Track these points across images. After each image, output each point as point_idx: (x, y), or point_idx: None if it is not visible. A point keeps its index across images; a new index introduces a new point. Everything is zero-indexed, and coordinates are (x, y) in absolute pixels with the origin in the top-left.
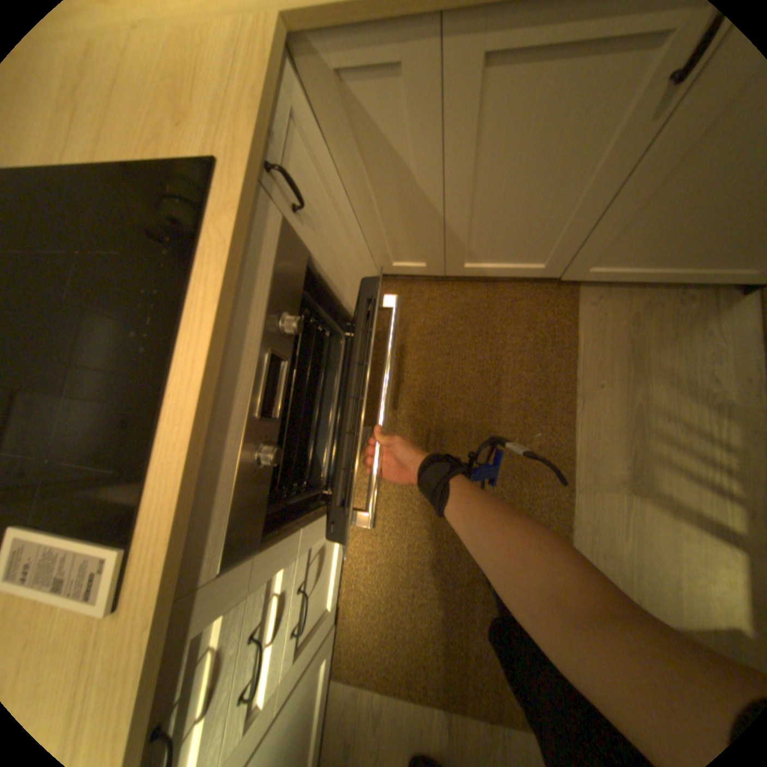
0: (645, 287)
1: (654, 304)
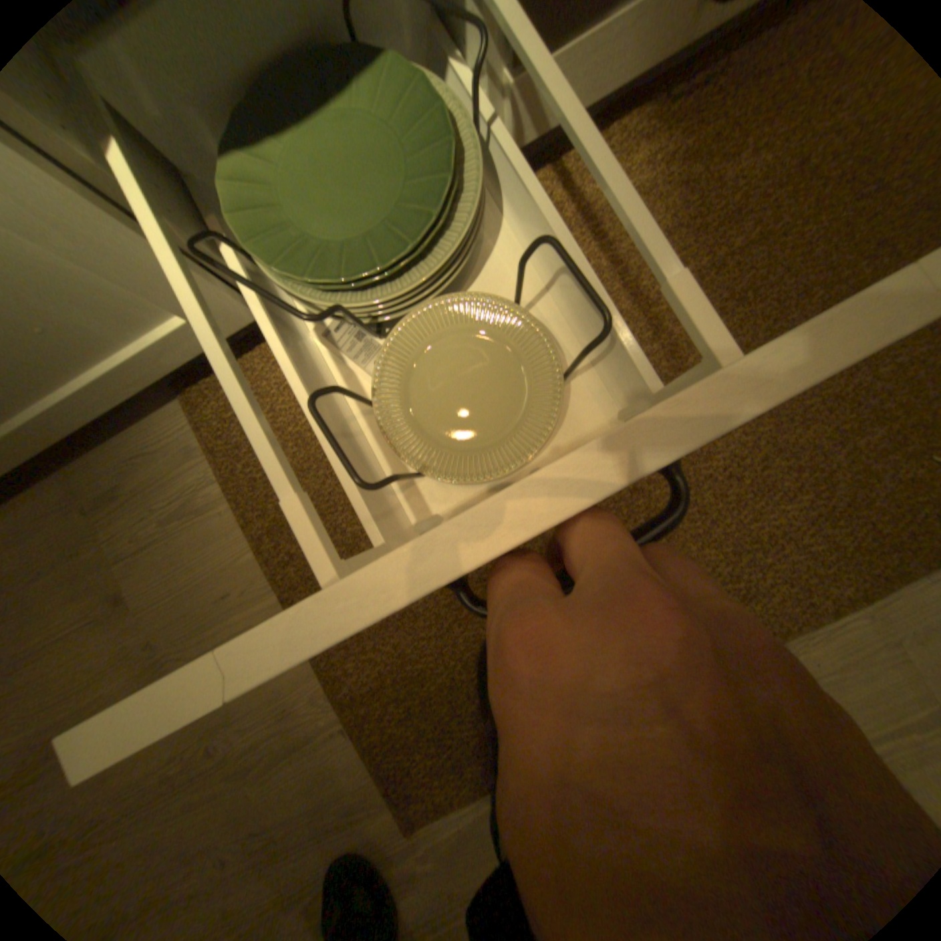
0: None
1: None
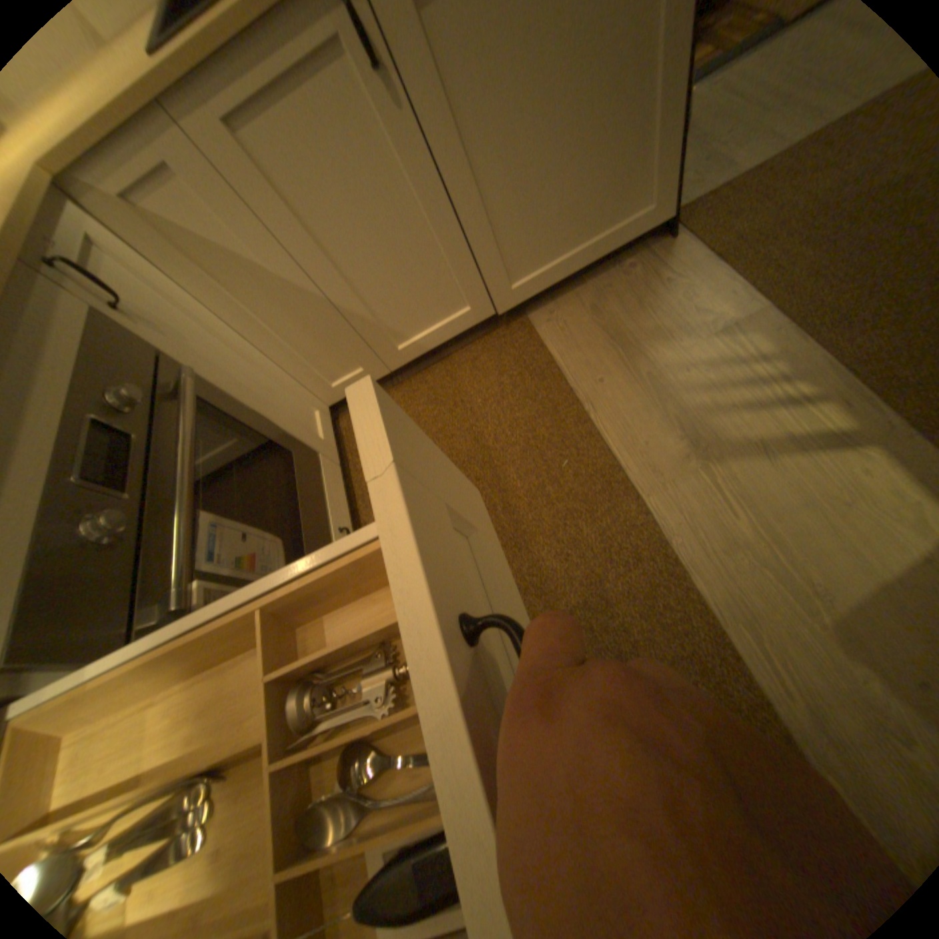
0: (586, 285)
1: (603, 292)
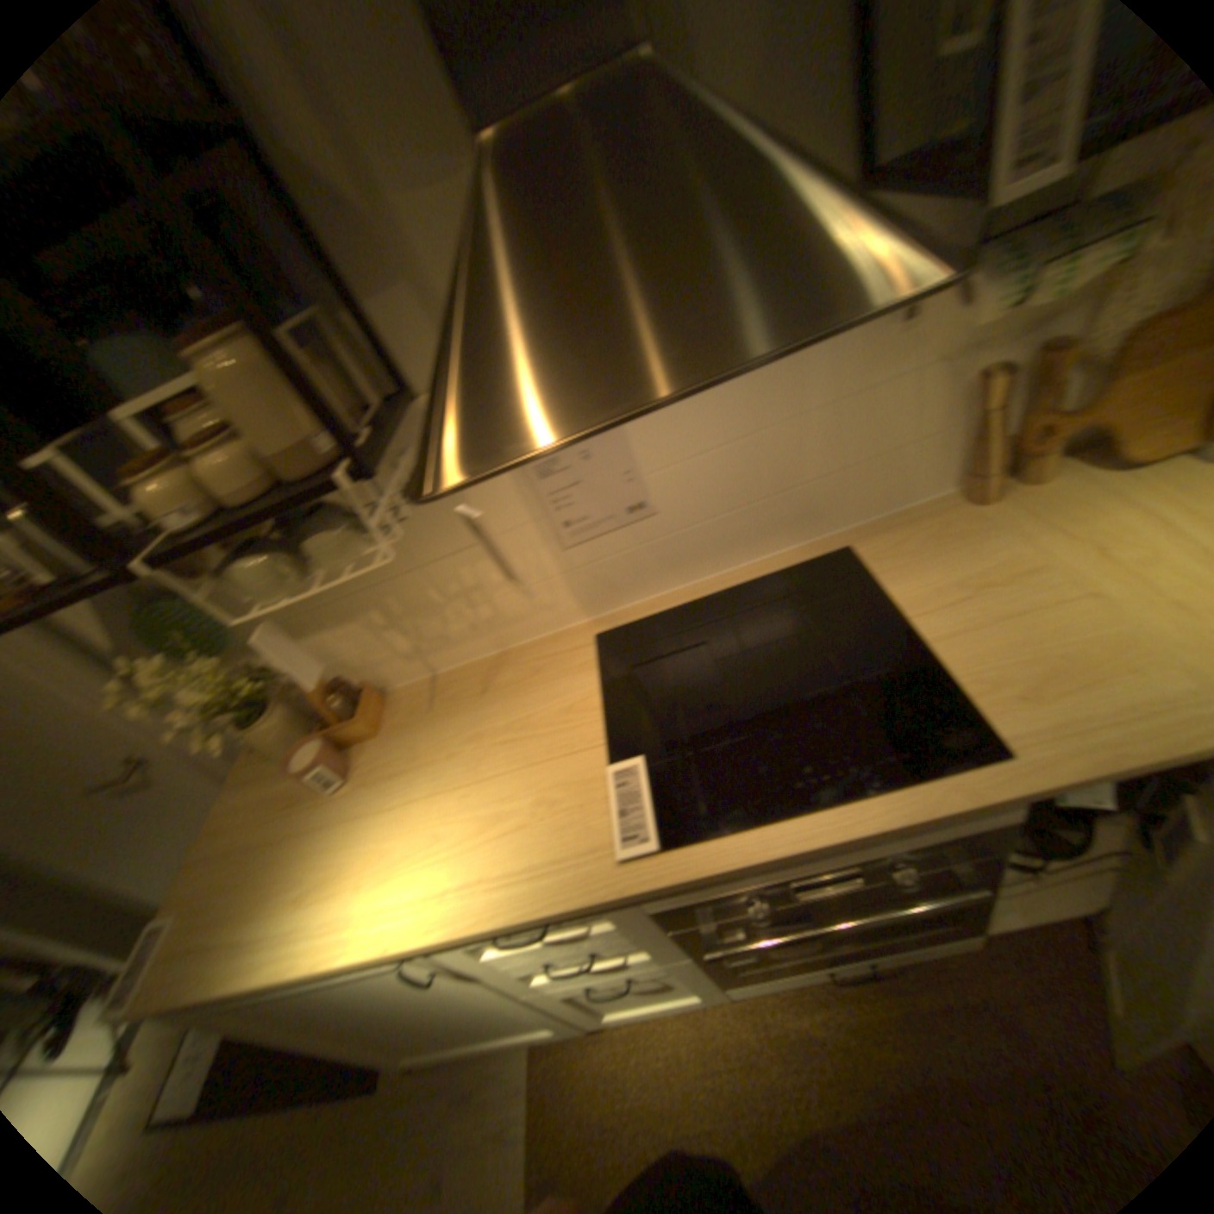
0: None
1: None
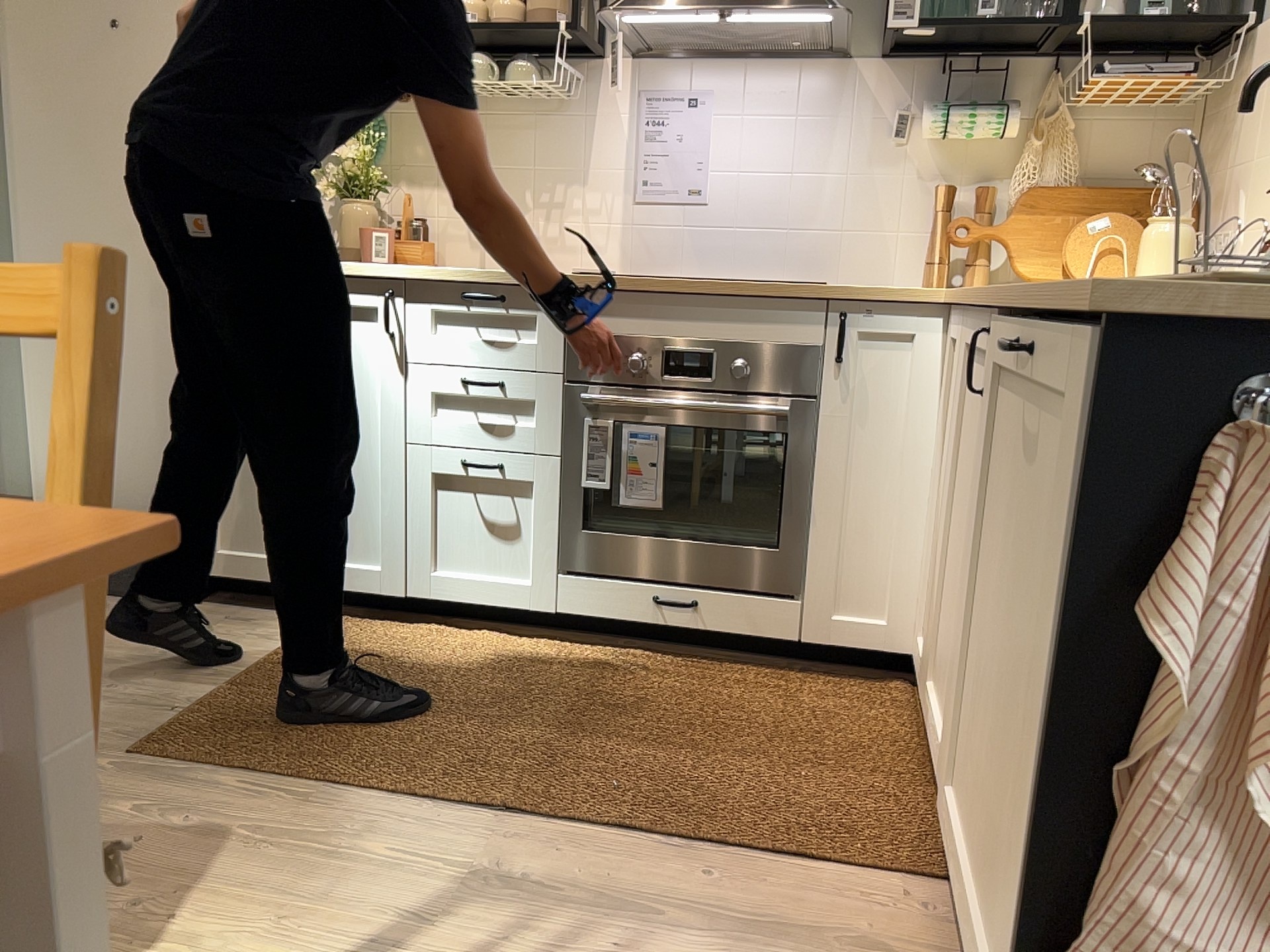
0: None
1: None
